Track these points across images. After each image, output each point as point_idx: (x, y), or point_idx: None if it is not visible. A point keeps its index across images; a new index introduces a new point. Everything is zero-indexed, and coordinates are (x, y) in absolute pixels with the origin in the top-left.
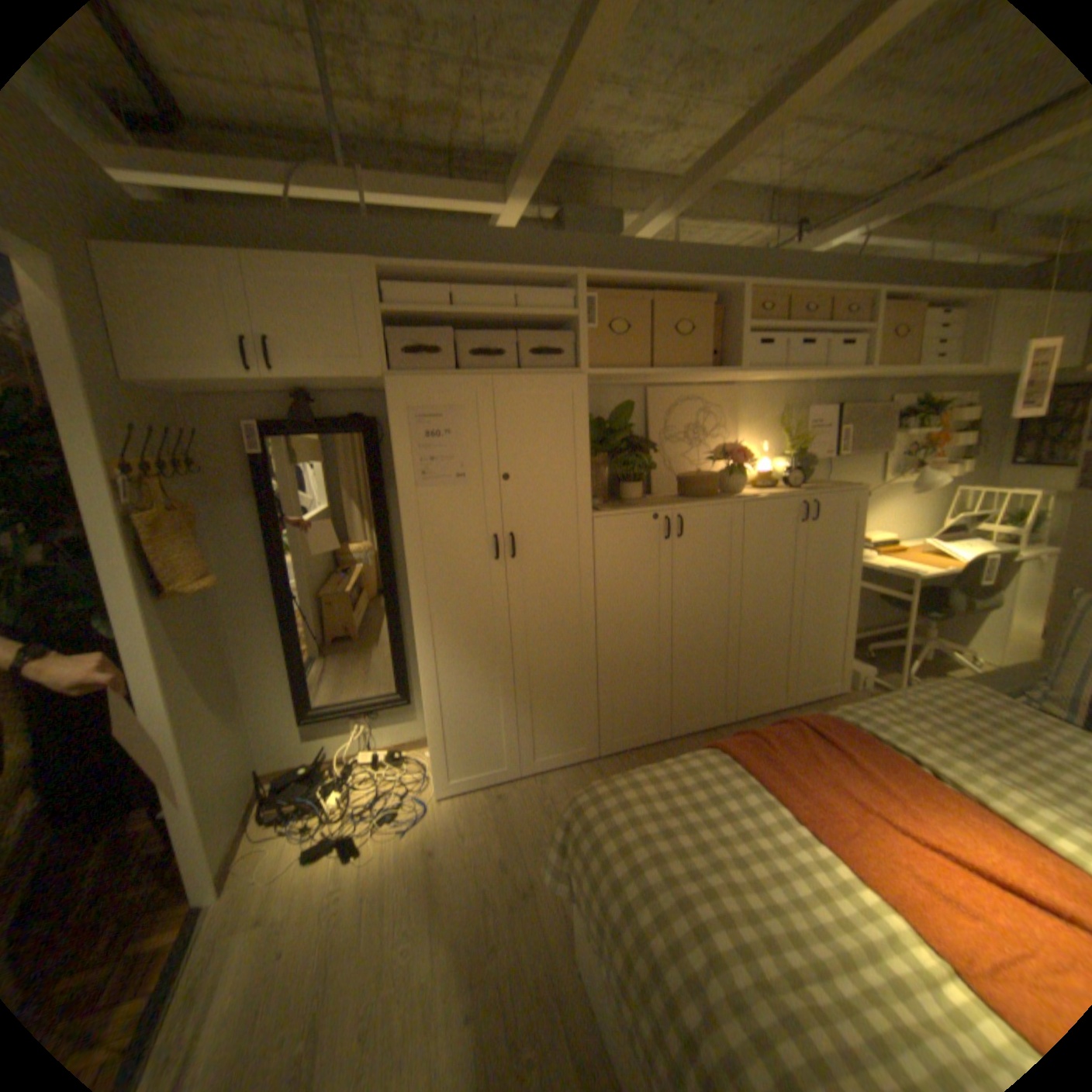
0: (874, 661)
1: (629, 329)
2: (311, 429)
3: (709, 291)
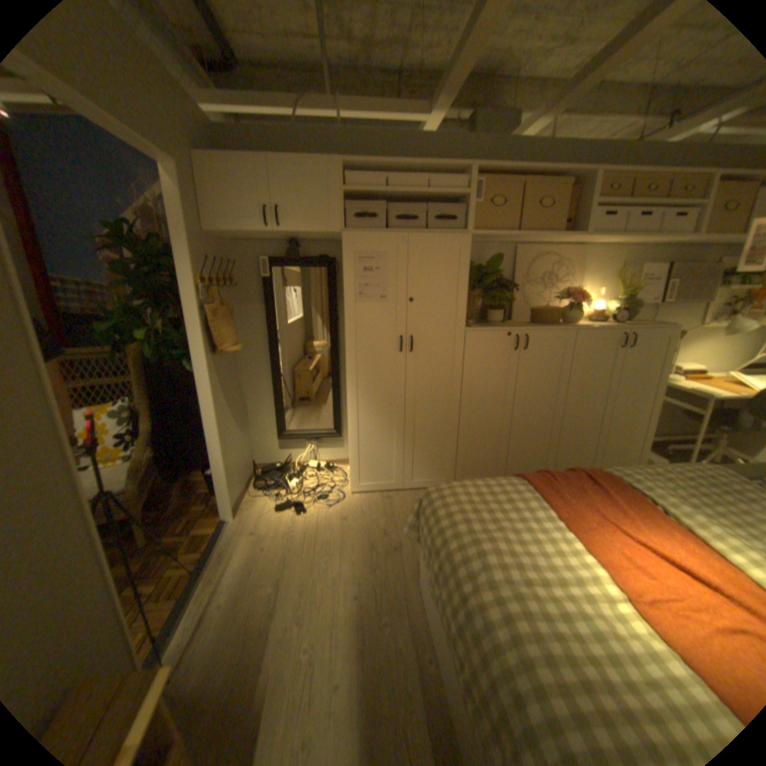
0: (671, 458)
1: (508, 202)
2: (298, 263)
3: (570, 175)
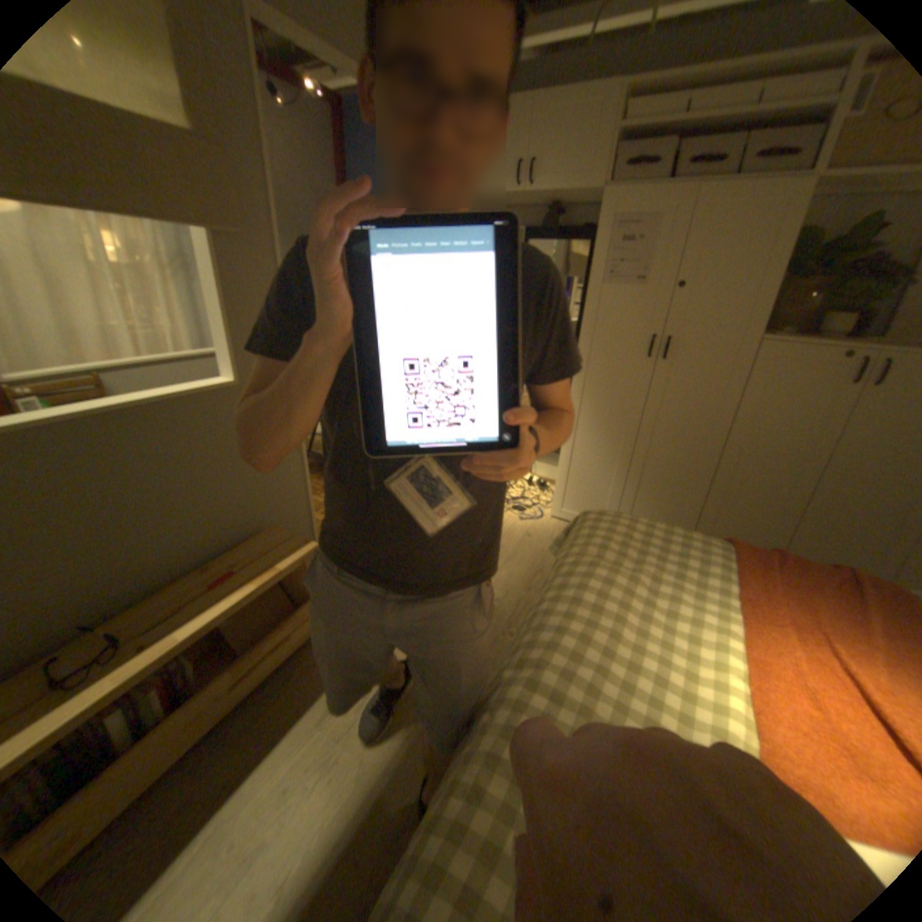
0: None
1: None
2: (555, 231)
3: None
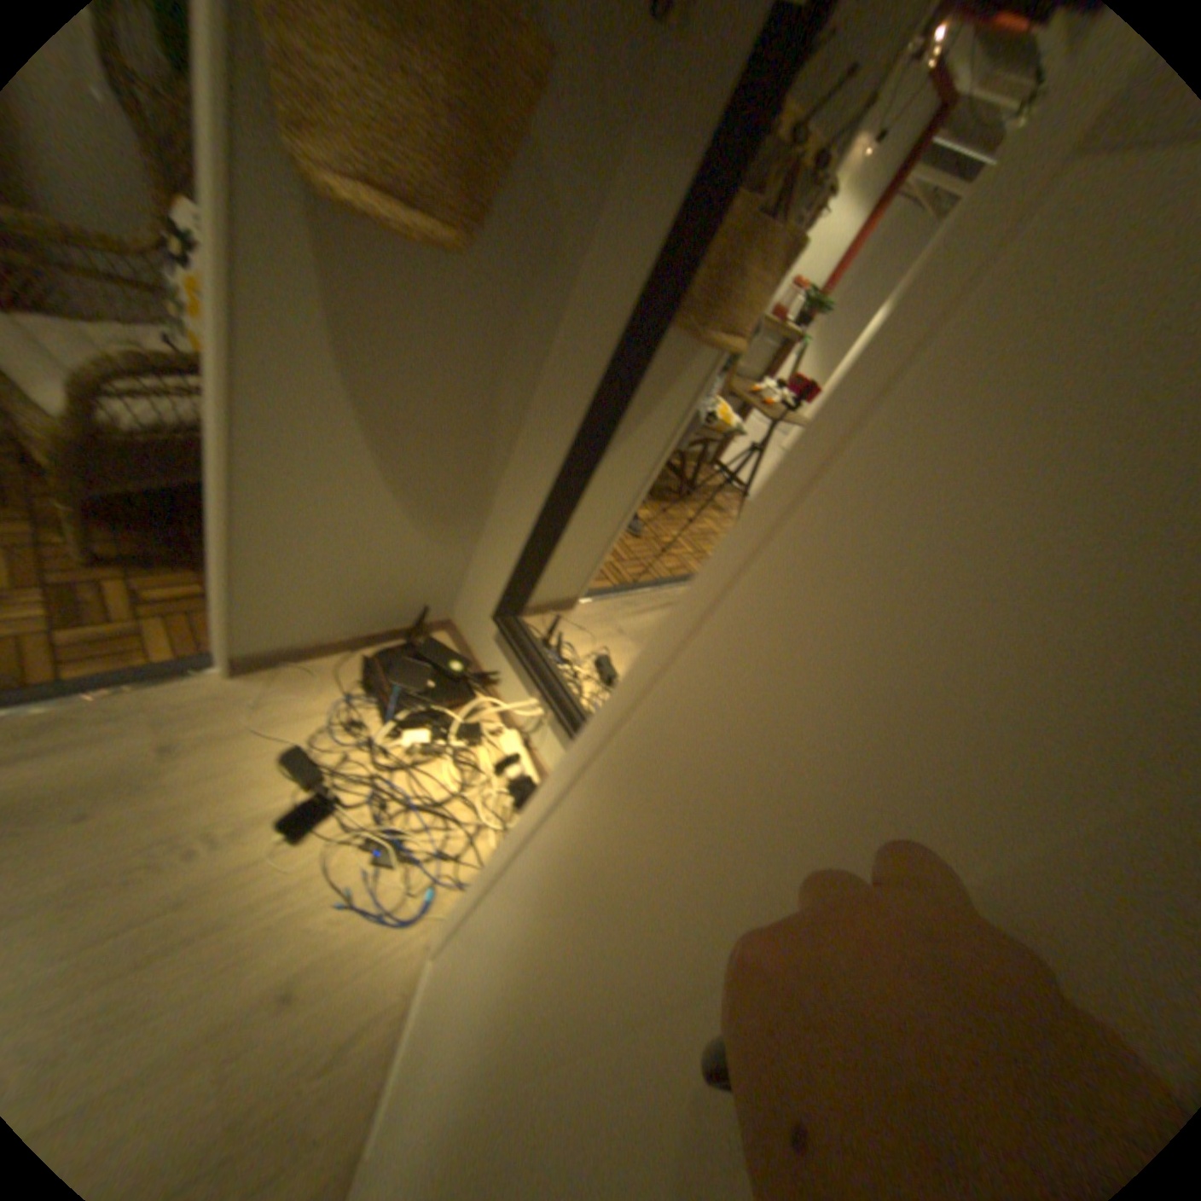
0: None
1: None
2: None
3: None
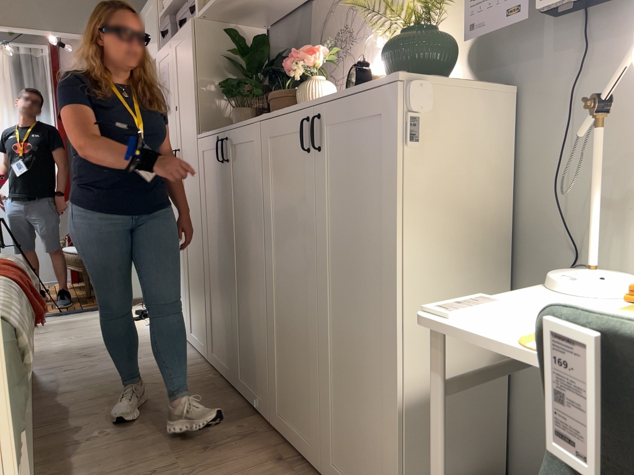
0: None
1: None
2: None
3: None
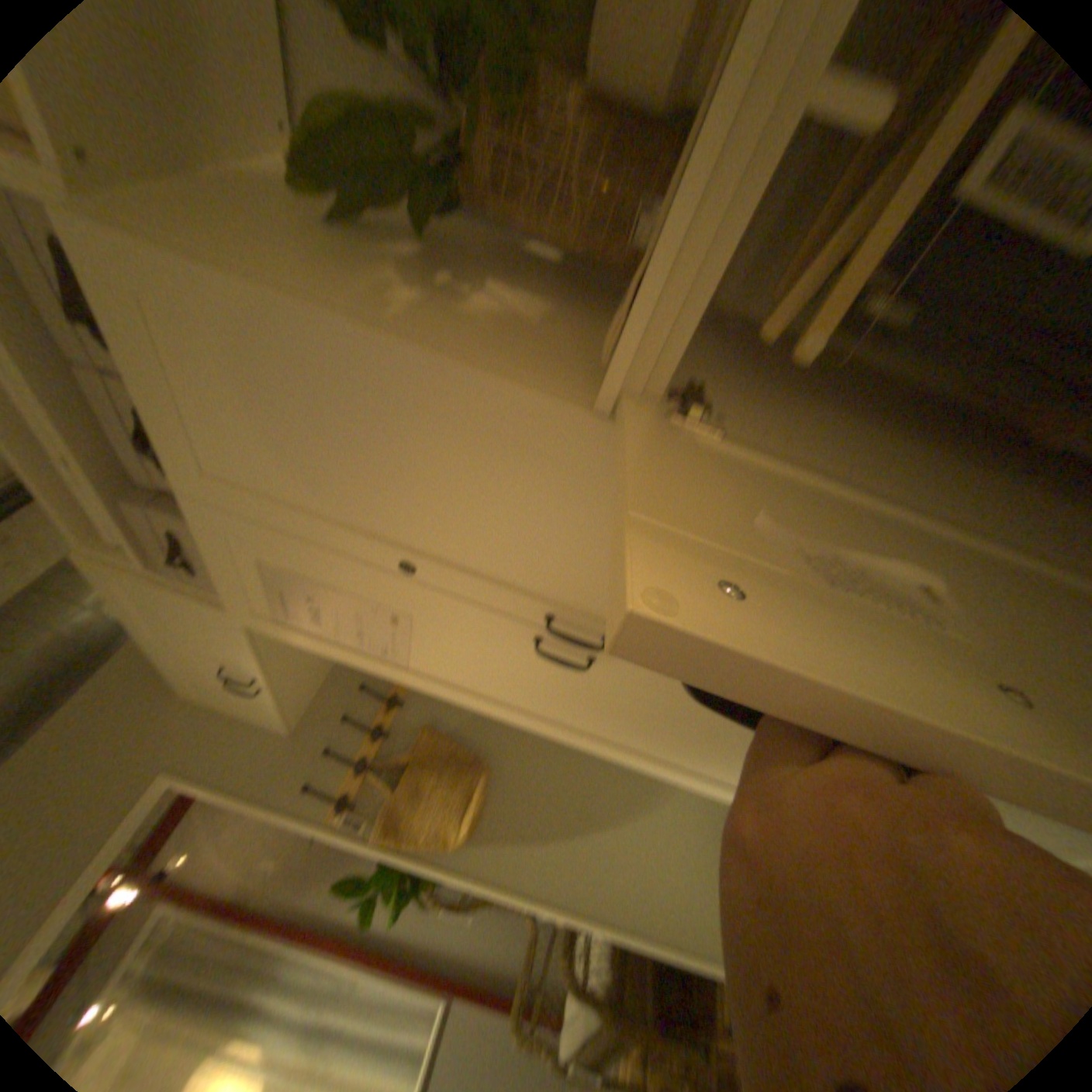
0: None
1: None
2: None
3: None
